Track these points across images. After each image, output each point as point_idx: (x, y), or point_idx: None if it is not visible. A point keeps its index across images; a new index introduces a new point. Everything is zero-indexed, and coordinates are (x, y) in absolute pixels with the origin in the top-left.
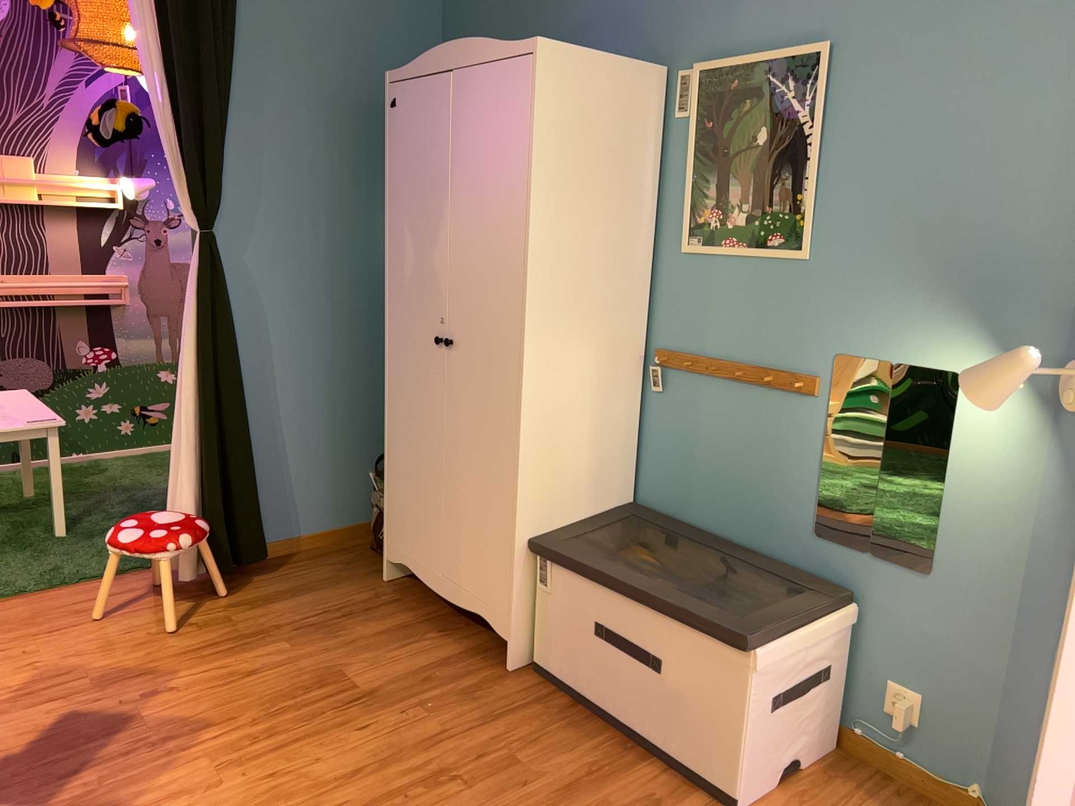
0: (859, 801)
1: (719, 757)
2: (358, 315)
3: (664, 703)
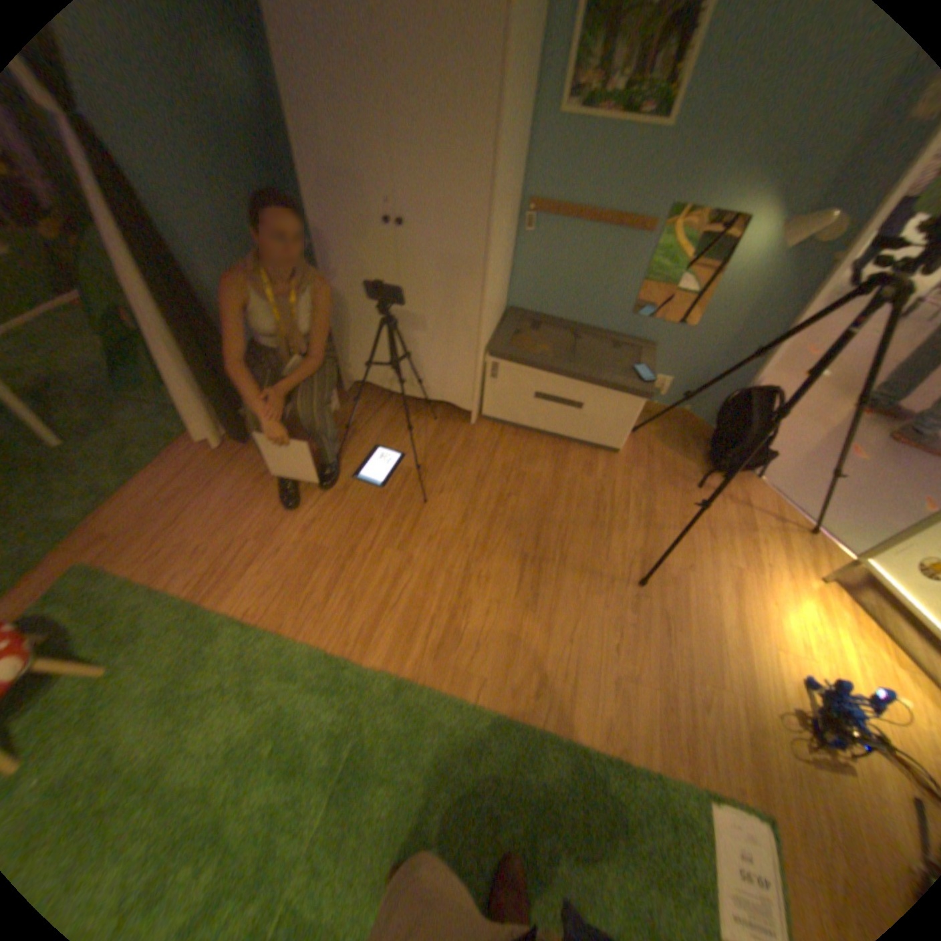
0: (647, 429)
1: (611, 438)
2: (231, 182)
3: (580, 422)
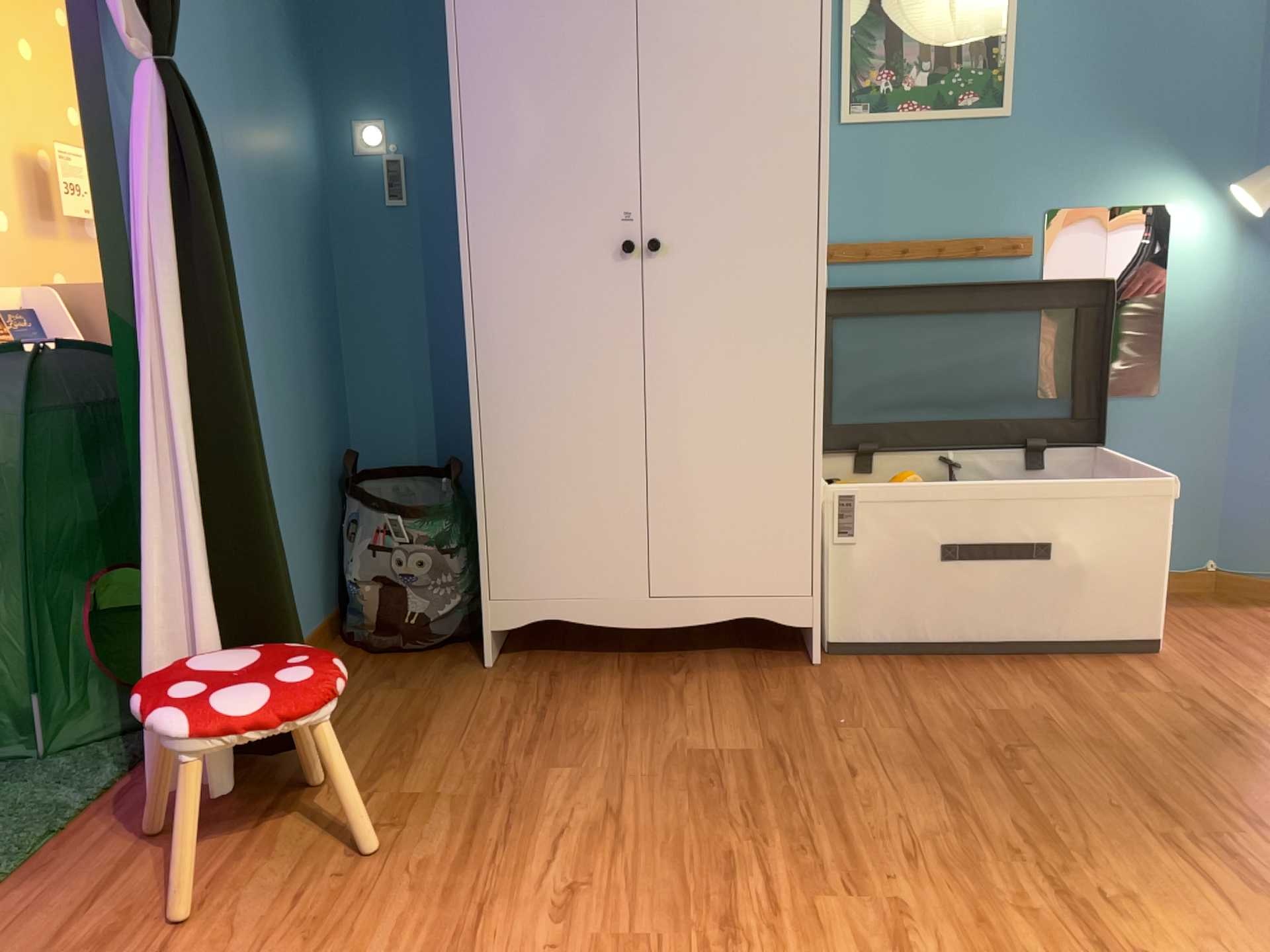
0: (1168, 613)
1: (1134, 609)
2: (282, 266)
3: (1057, 589)
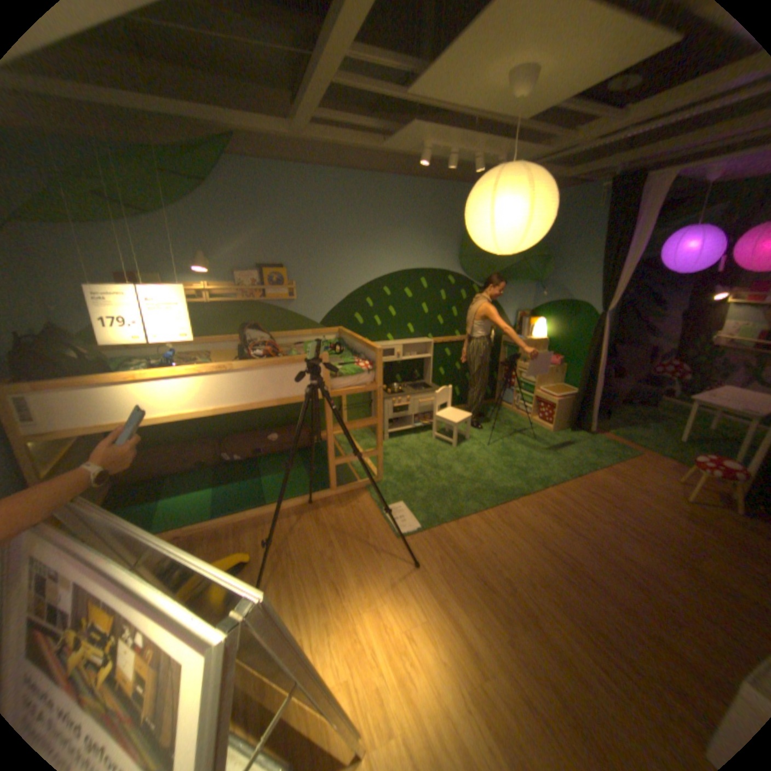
0: None
1: None
2: None
3: None
